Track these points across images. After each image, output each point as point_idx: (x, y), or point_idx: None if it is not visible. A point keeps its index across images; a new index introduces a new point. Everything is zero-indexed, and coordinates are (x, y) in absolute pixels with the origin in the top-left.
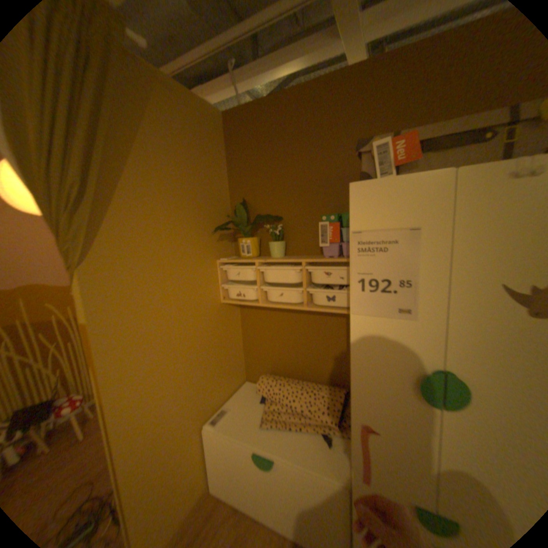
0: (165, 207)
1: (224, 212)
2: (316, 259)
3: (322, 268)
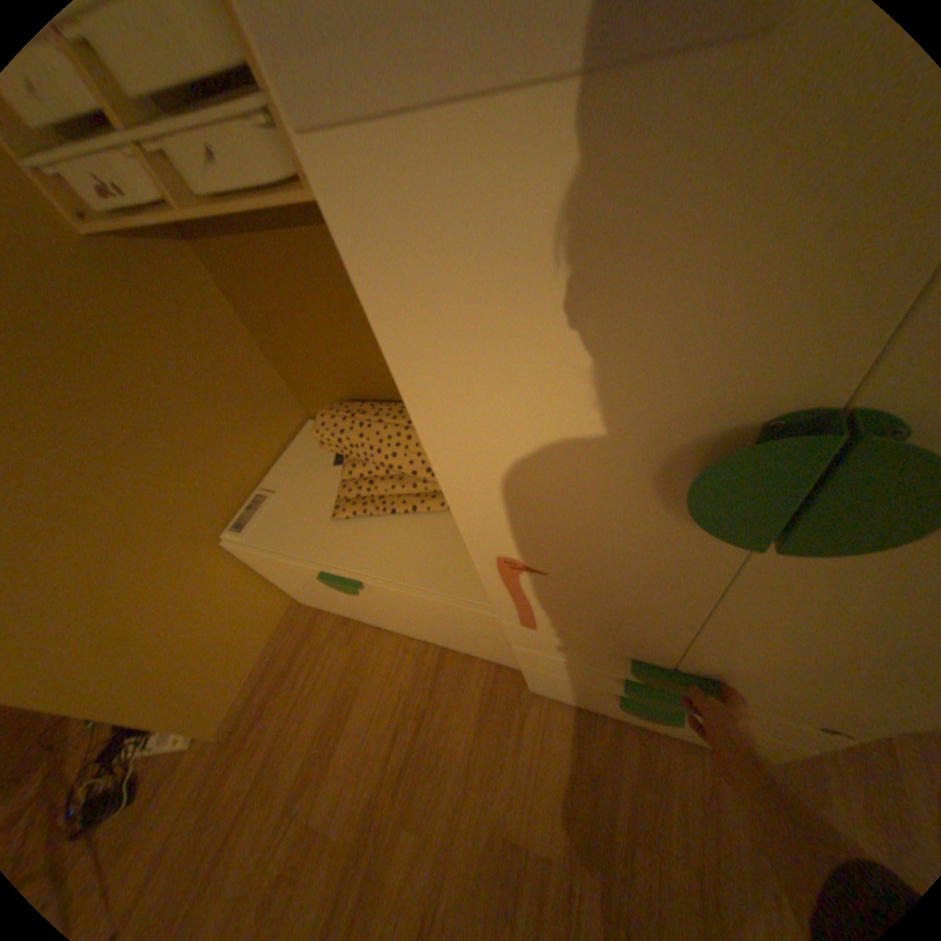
0: None
1: None
2: None
3: None
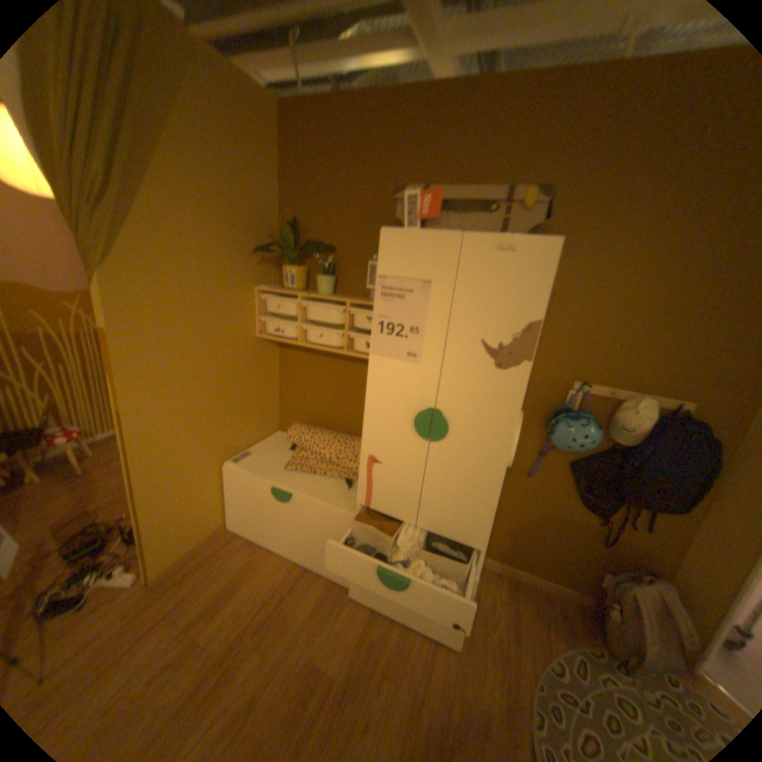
0: (196, 214)
1: (270, 230)
2: (361, 301)
3: (365, 311)
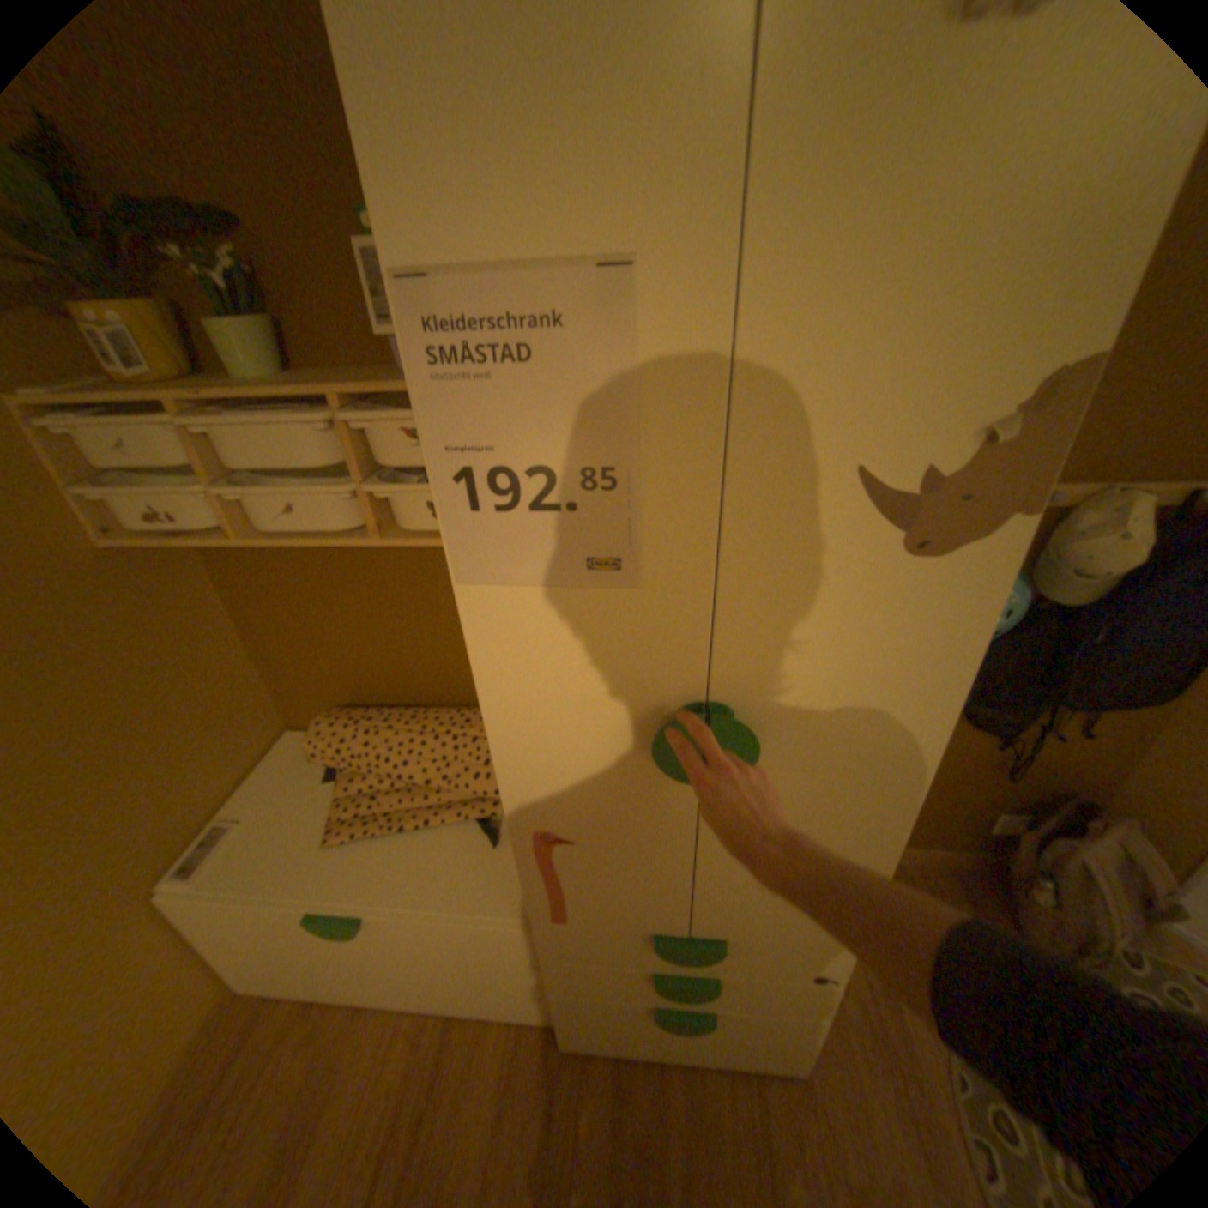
0: None
1: None
2: (373, 382)
3: (395, 414)
